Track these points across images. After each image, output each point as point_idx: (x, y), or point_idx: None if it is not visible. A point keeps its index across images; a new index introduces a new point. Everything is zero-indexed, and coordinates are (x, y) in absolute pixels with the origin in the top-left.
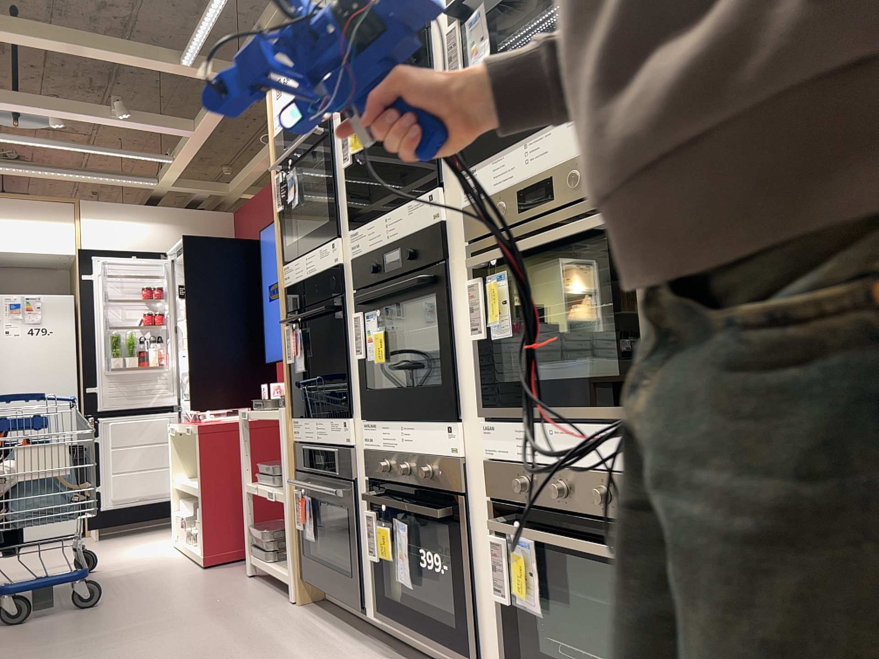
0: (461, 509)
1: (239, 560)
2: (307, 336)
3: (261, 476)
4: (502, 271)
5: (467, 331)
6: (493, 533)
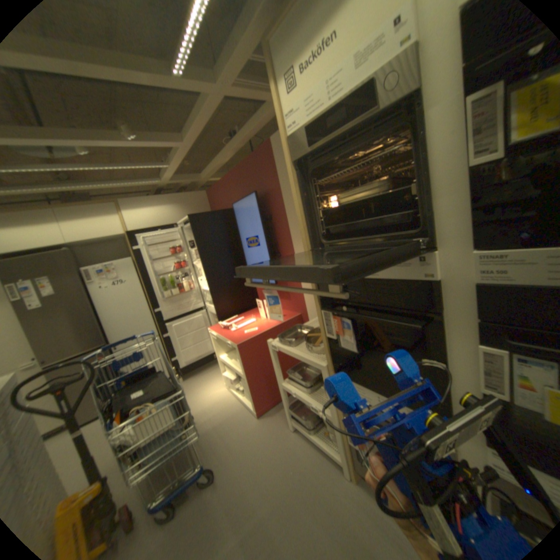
0: None
1: (273, 408)
2: (354, 323)
3: (290, 380)
4: None
5: None
6: None
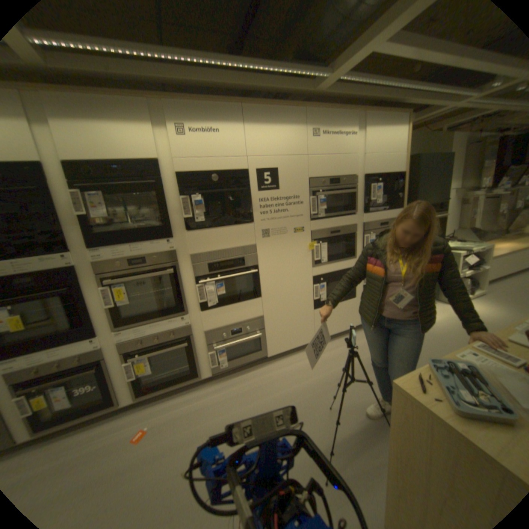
0: (102, 364)
1: None
2: None
3: None
4: (120, 285)
5: (96, 305)
6: (122, 364)
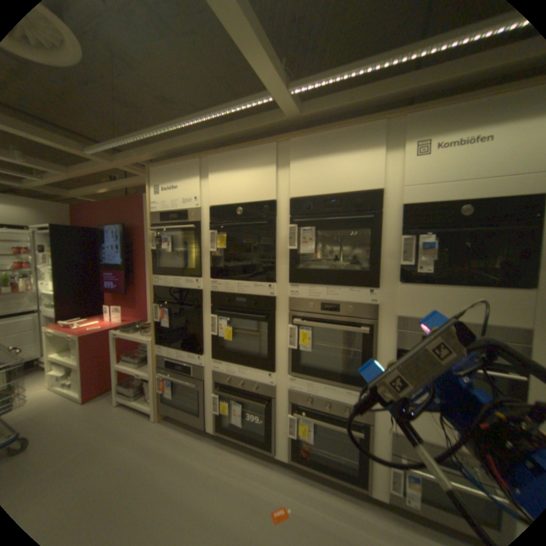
0: (273, 404)
1: (99, 397)
2: (170, 312)
3: (122, 363)
4: (308, 328)
5: (283, 342)
6: (288, 414)
